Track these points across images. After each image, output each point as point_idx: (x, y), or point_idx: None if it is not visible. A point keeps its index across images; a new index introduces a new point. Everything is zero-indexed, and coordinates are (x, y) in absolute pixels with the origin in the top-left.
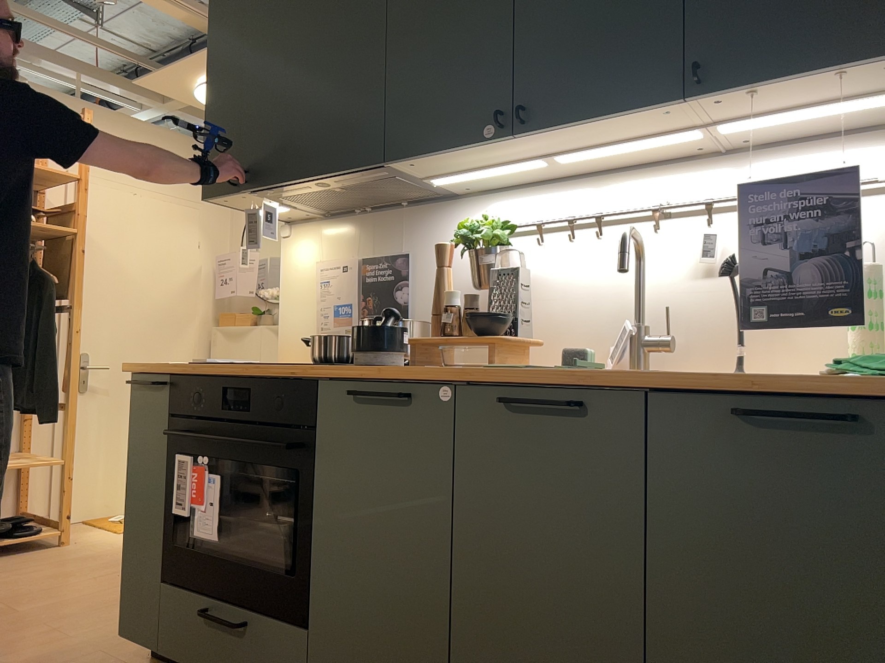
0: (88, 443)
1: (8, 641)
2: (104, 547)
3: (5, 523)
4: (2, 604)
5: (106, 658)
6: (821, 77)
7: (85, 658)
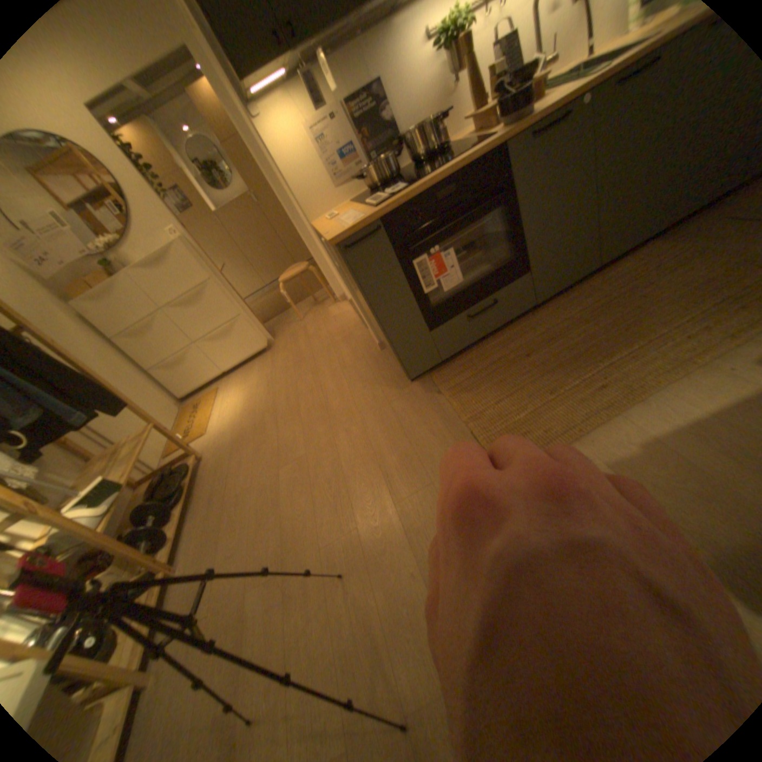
0: (109, 423)
1: (346, 446)
2: (222, 436)
3: (169, 477)
4: (285, 464)
5: (399, 397)
6: None
7: (393, 407)
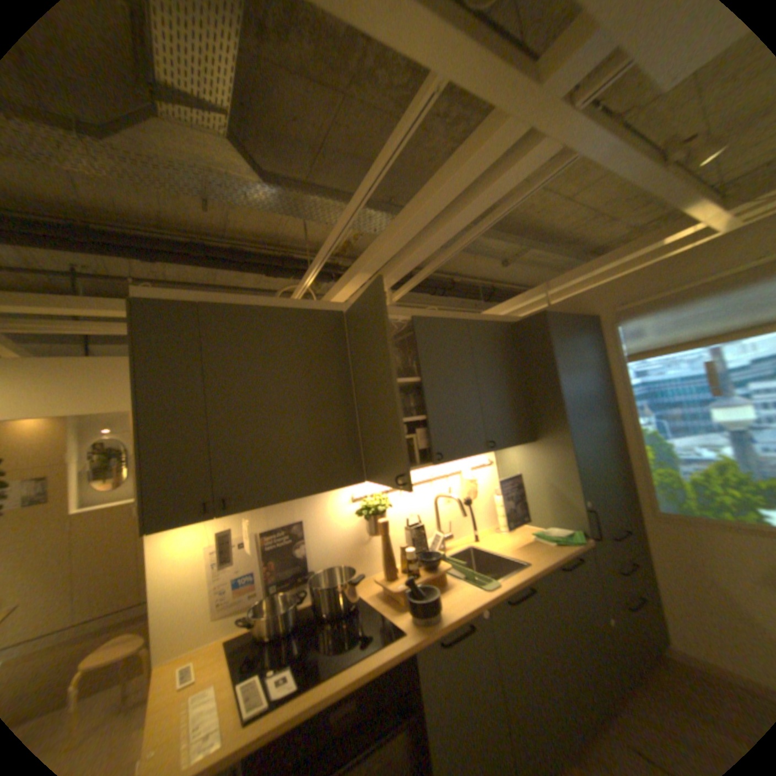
0: None
1: None
2: None
3: None
4: None
5: None
6: (512, 446)
7: None
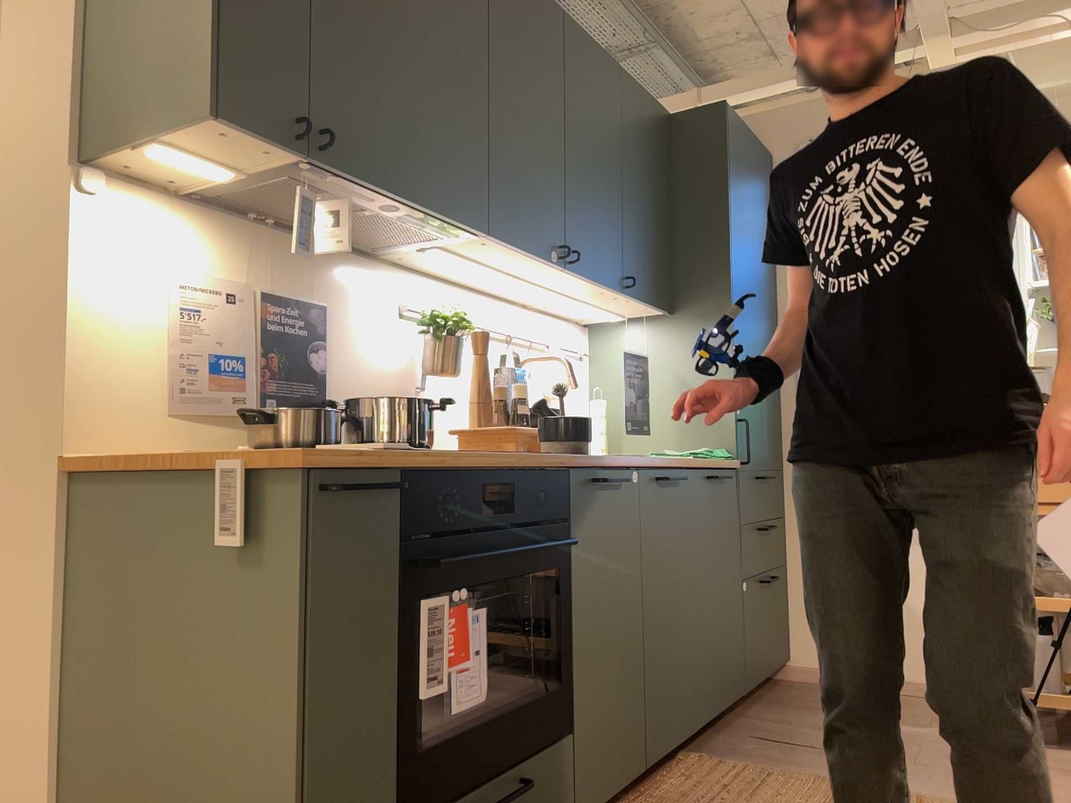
0: None
1: None
2: None
3: None
4: None
5: None
6: (646, 305)
7: None
